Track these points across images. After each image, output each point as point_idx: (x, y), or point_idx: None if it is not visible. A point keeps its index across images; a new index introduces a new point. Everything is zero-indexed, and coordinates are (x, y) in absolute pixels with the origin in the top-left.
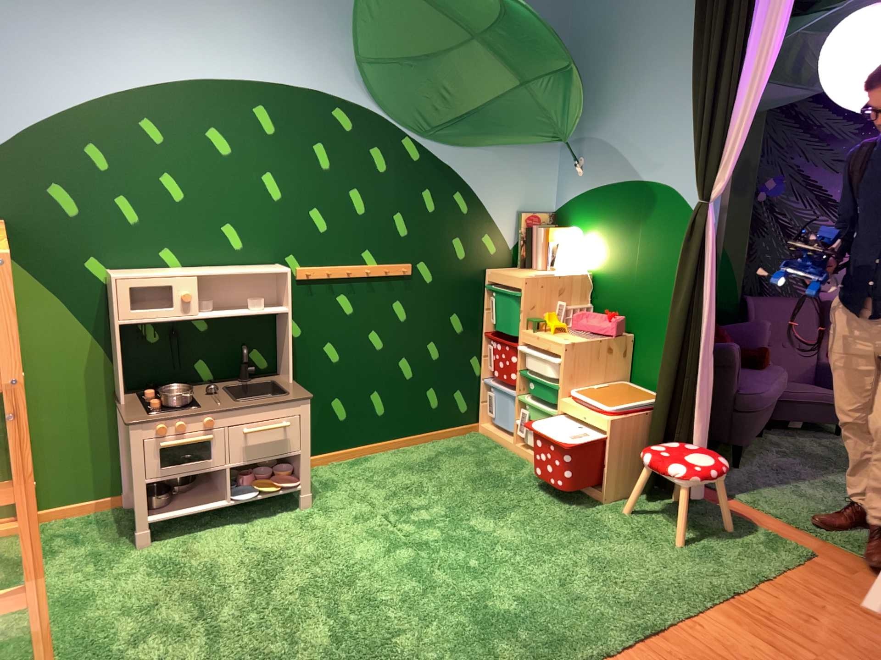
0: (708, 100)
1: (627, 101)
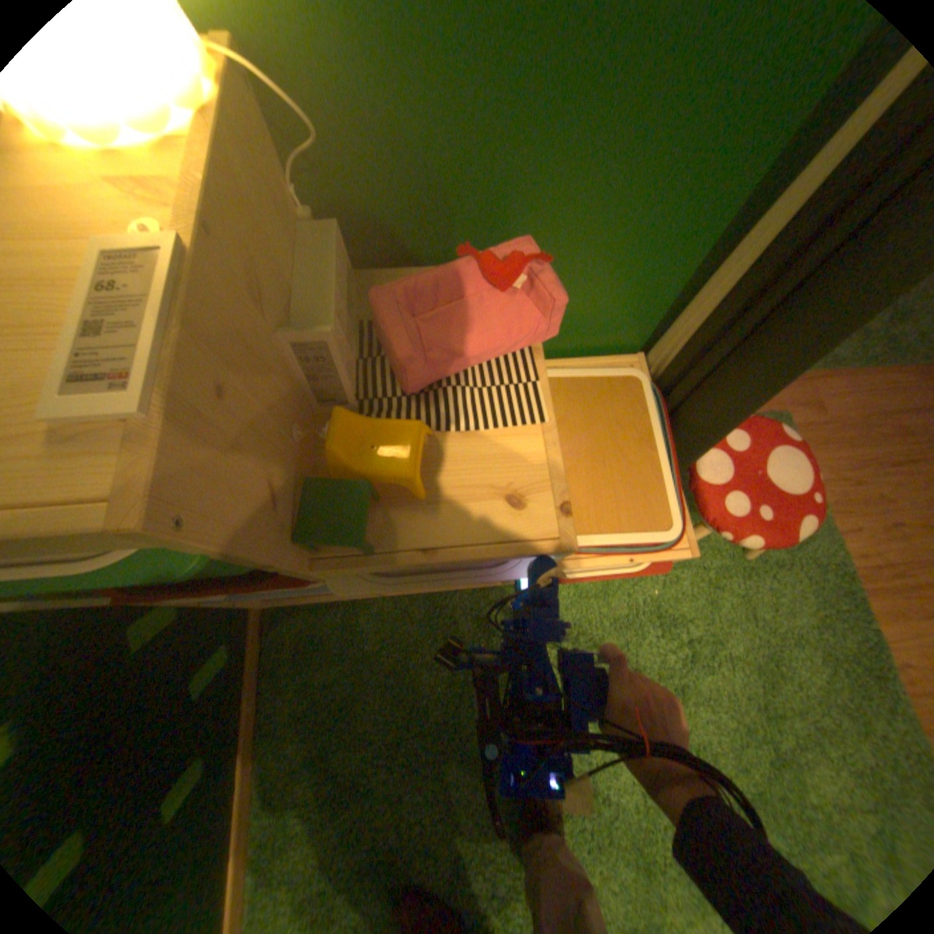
0: None
1: None
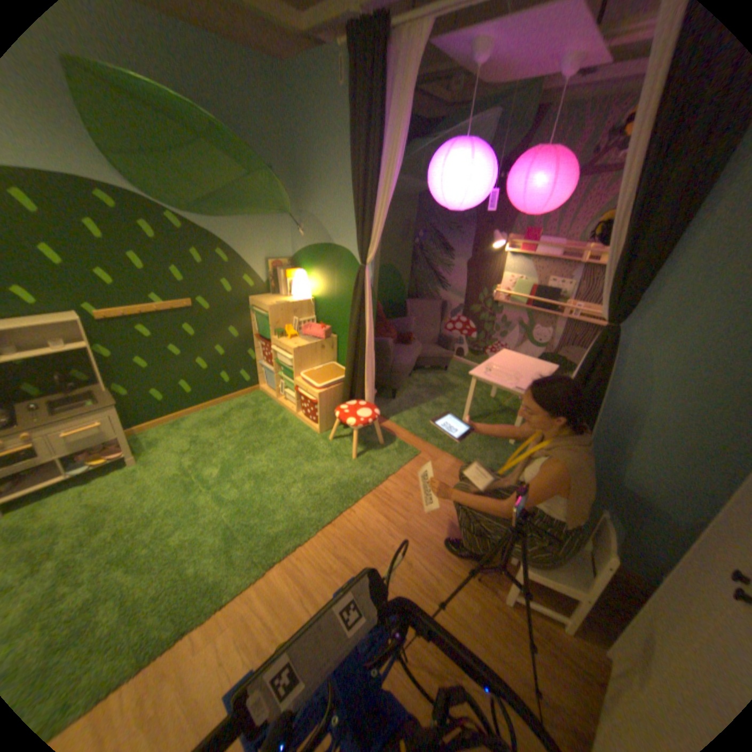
0: (365, 195)
1: (325, 186)
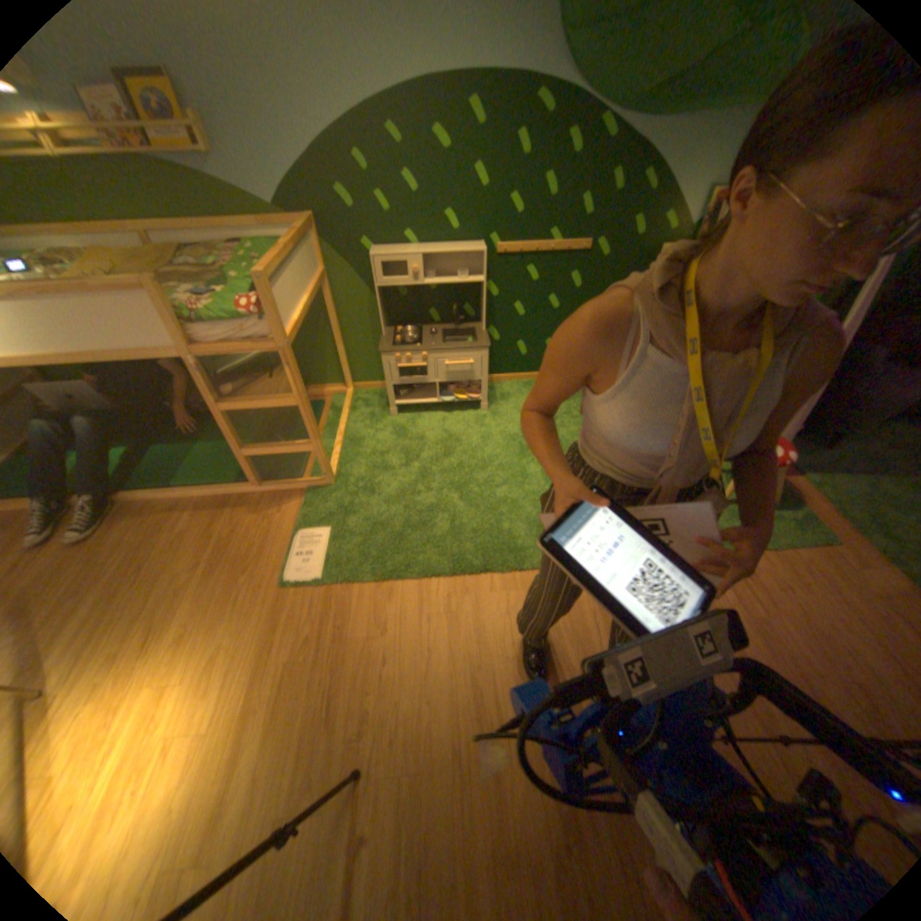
0: None
1: None
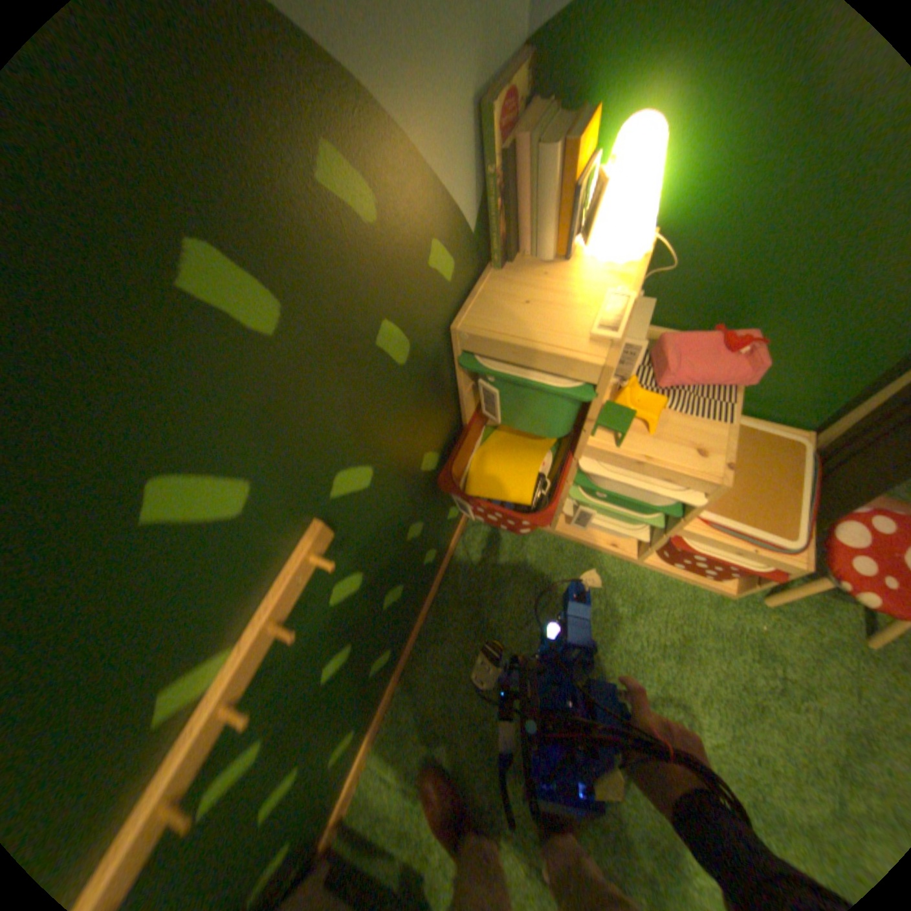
0: None
1: None
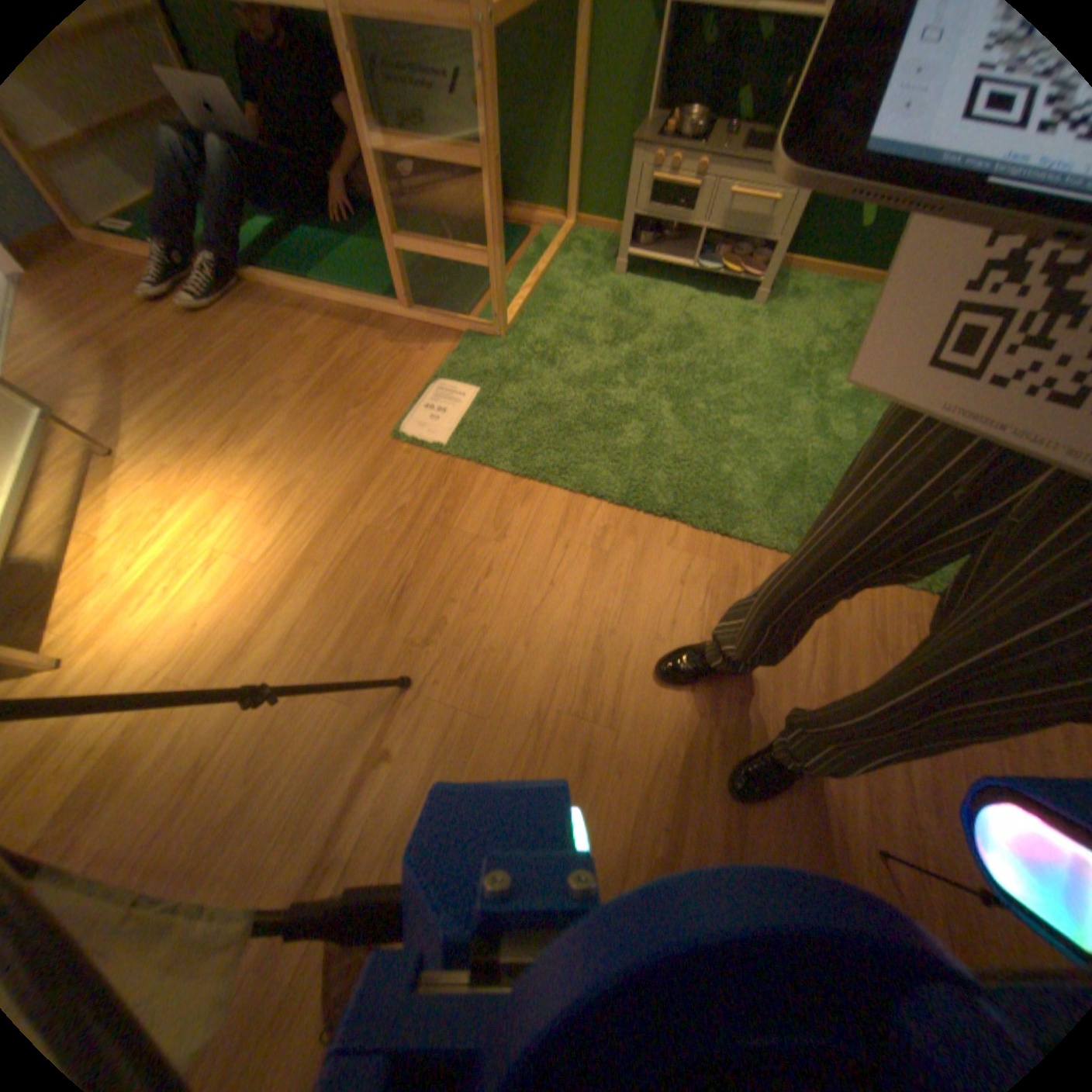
0: None
1: None
